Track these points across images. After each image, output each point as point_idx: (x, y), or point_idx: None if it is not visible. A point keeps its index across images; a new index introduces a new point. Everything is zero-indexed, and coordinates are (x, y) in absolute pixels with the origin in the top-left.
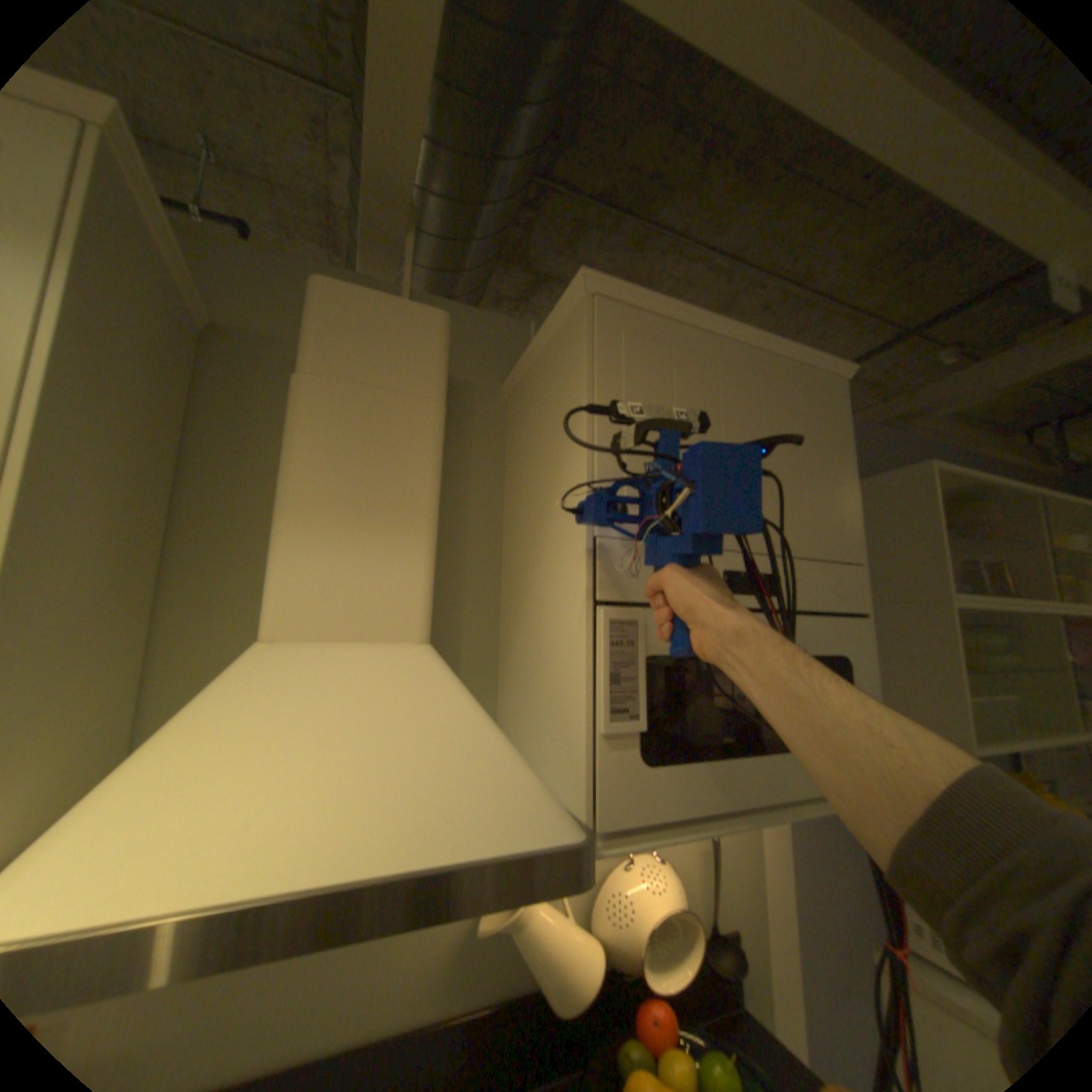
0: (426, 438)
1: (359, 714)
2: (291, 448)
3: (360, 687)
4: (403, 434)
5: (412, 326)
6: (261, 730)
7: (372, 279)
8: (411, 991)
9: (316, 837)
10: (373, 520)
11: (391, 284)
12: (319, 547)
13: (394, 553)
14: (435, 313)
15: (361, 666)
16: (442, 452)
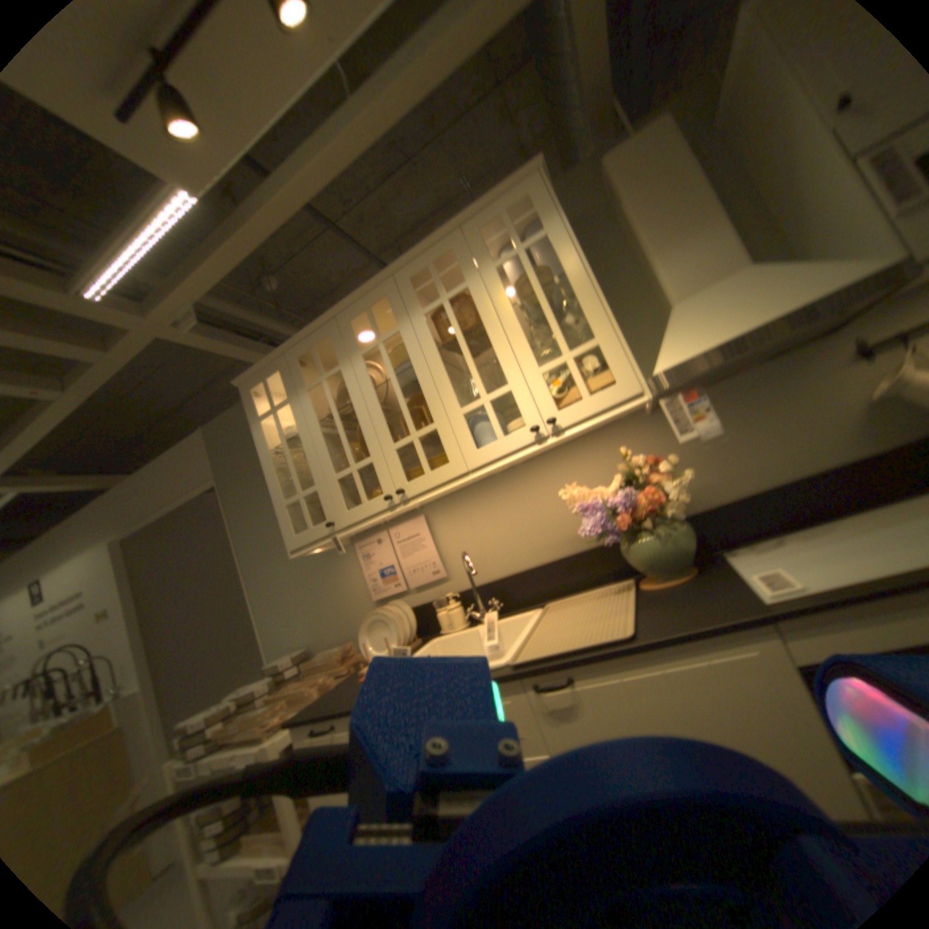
0: (694, 176)
1: (739, 292)
2: (638, 228)
3: (732, 288)
4: (682, 184)
5: (655, 134)
6: (702, 314)
7: (609, 141)
8: (843, 445)
9: (751, 317)
10: (692, 229)
11: (619, 134)
12: (675, 256)
13: (711, 236)
14: (662, 117)
15: (726, 284)
16: (706, 176)
